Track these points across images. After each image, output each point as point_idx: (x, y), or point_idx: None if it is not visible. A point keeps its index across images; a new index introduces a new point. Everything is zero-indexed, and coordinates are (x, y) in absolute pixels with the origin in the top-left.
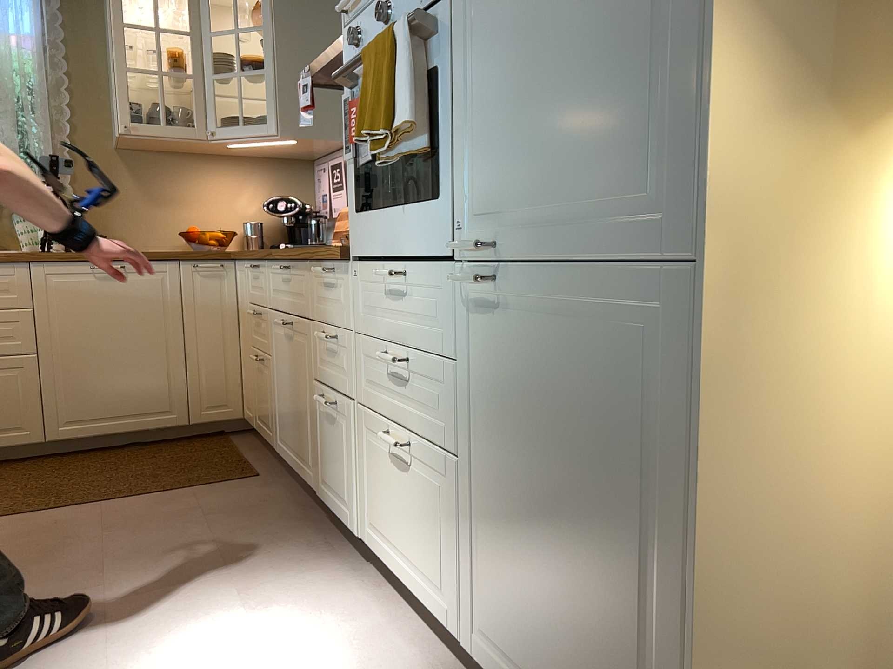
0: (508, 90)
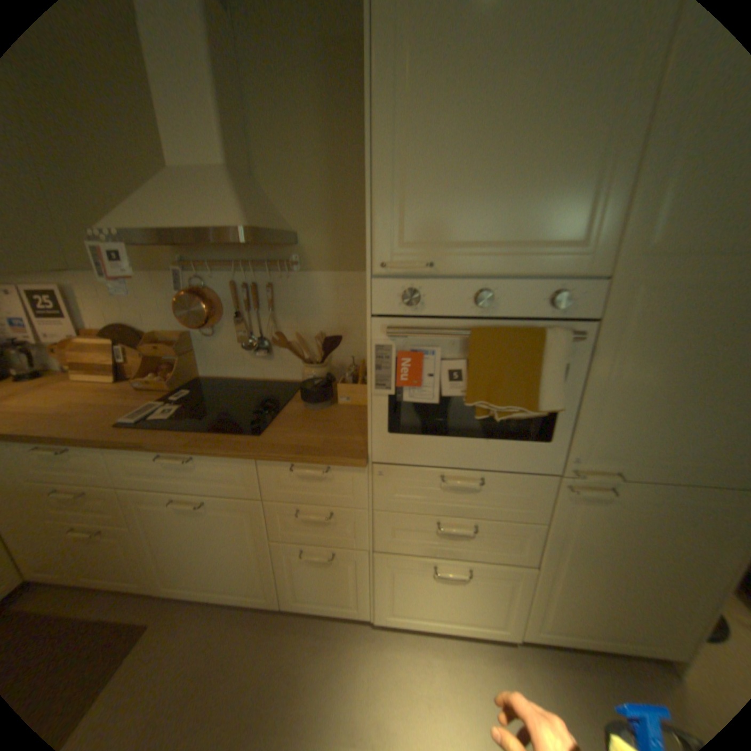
0: (651, 398)
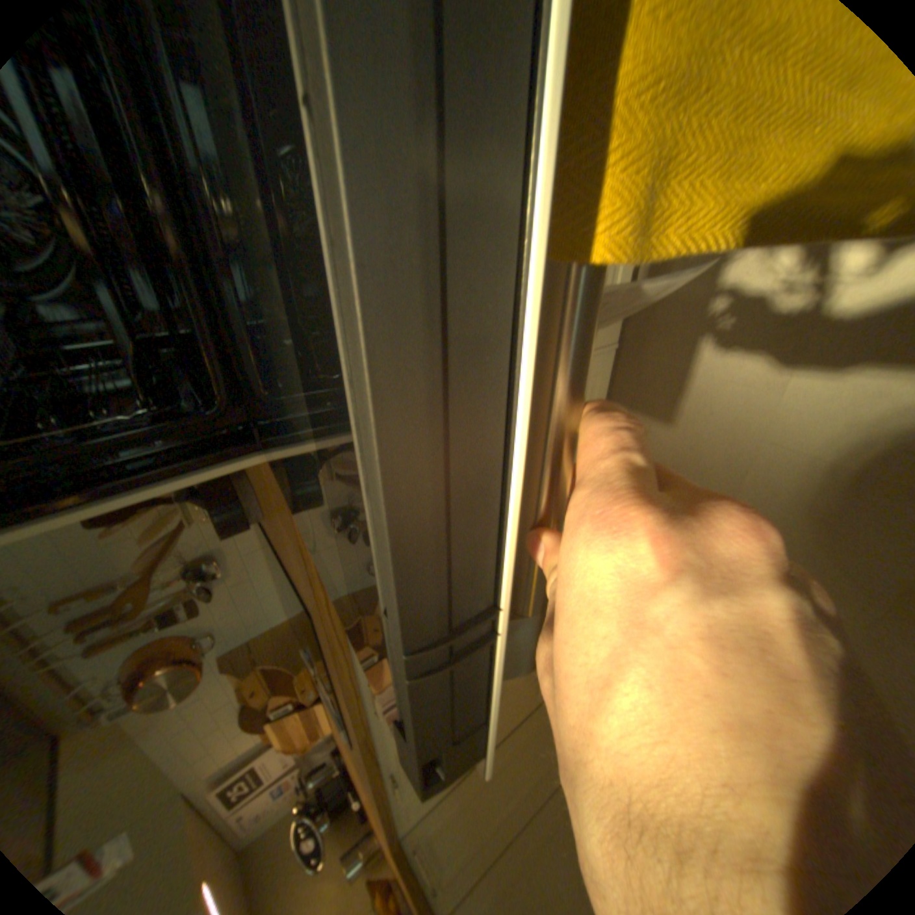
0: None
